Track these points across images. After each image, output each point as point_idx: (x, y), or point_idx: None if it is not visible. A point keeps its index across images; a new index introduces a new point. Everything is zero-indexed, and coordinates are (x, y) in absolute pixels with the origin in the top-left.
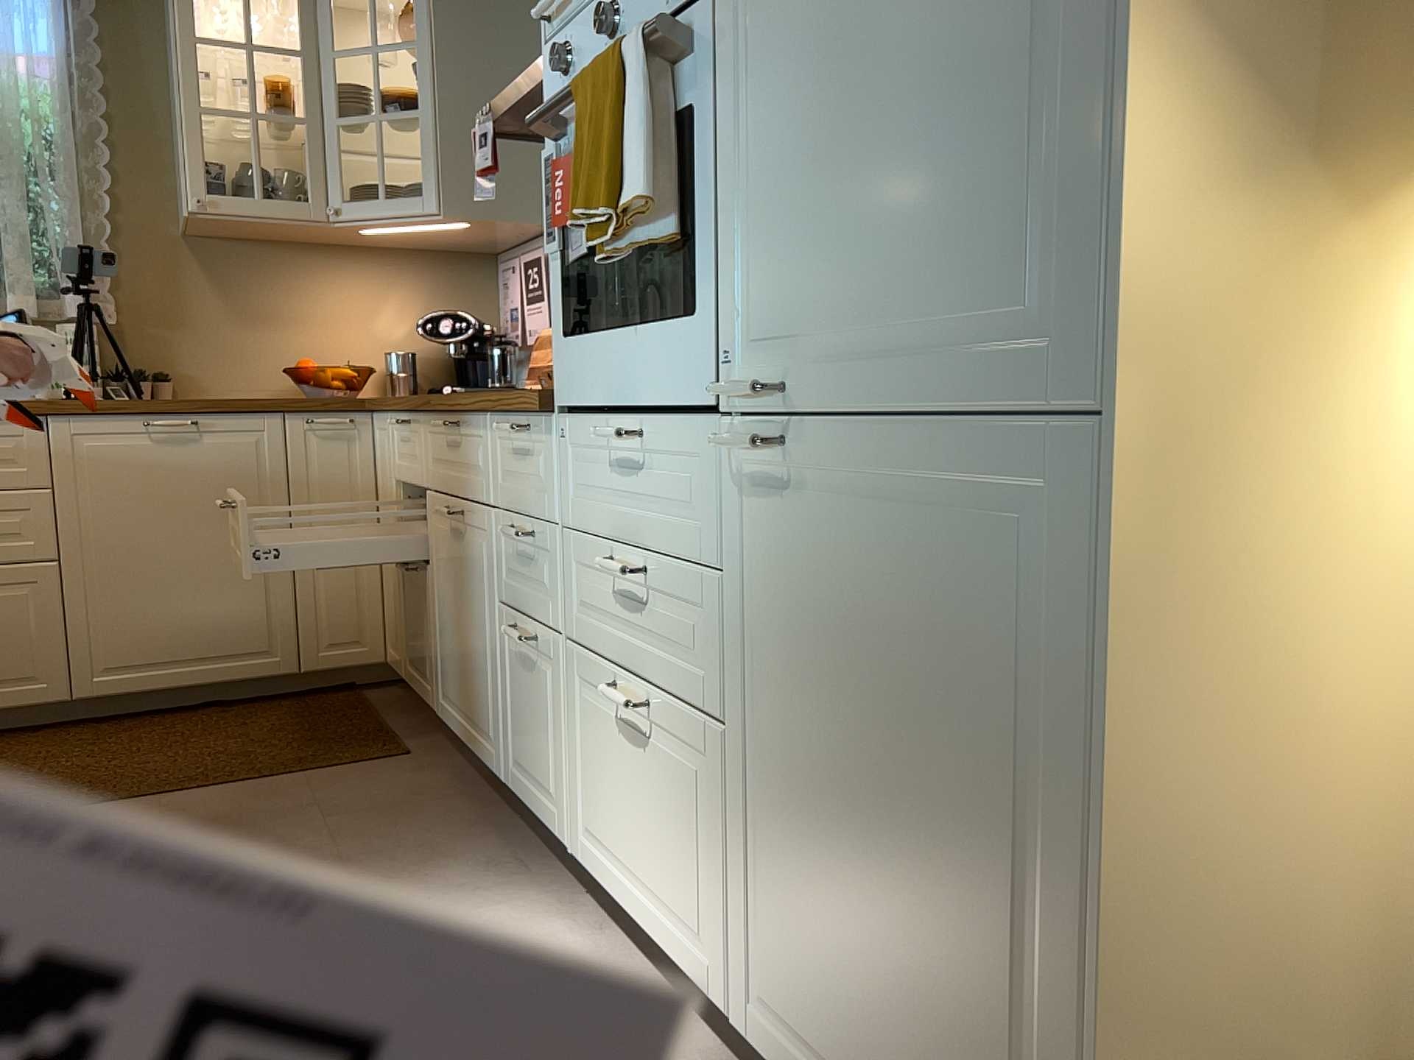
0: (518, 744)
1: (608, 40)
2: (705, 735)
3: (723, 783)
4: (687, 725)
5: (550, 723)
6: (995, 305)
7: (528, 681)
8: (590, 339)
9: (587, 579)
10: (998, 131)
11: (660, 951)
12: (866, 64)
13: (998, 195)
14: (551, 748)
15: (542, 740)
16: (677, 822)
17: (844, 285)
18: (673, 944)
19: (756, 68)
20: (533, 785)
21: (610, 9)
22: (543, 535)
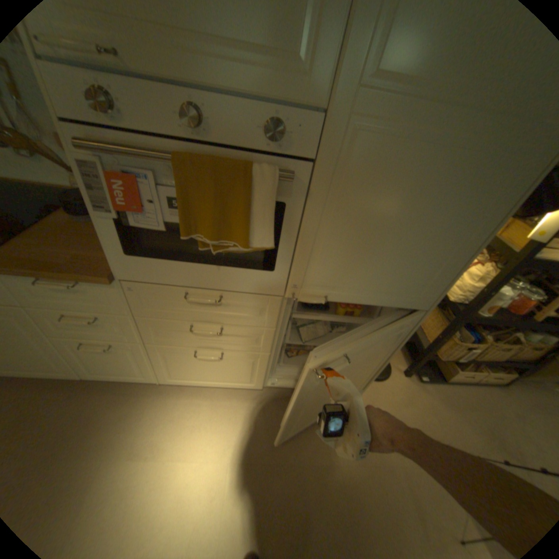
0: (93, 370)
1: (173, 119)
2: (254, 355)
3: (263, 361)
4: (243, 354)
5: (129, 362)
6: (407, 292)
7: (99, 356)
8: (158, 261)
9: (162, 329)
10: (427, 263)
11: (222, 388)
12: (391, 231)
13: (419, 274)
14: (132, 367)
15: (121, 367)
16: (235, 369)
17: (357, 279)
18: (230, 386)
19: (331, 206)
20: (114, 376)
21: (196, 114)
22: (108, 318)
